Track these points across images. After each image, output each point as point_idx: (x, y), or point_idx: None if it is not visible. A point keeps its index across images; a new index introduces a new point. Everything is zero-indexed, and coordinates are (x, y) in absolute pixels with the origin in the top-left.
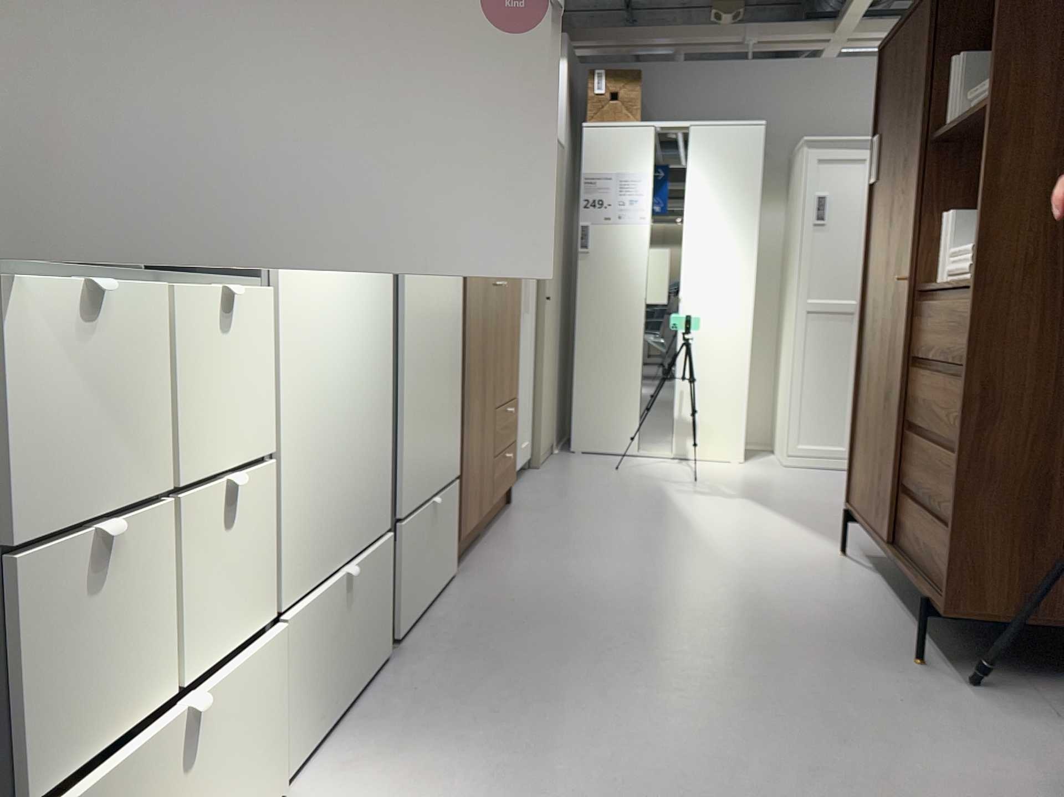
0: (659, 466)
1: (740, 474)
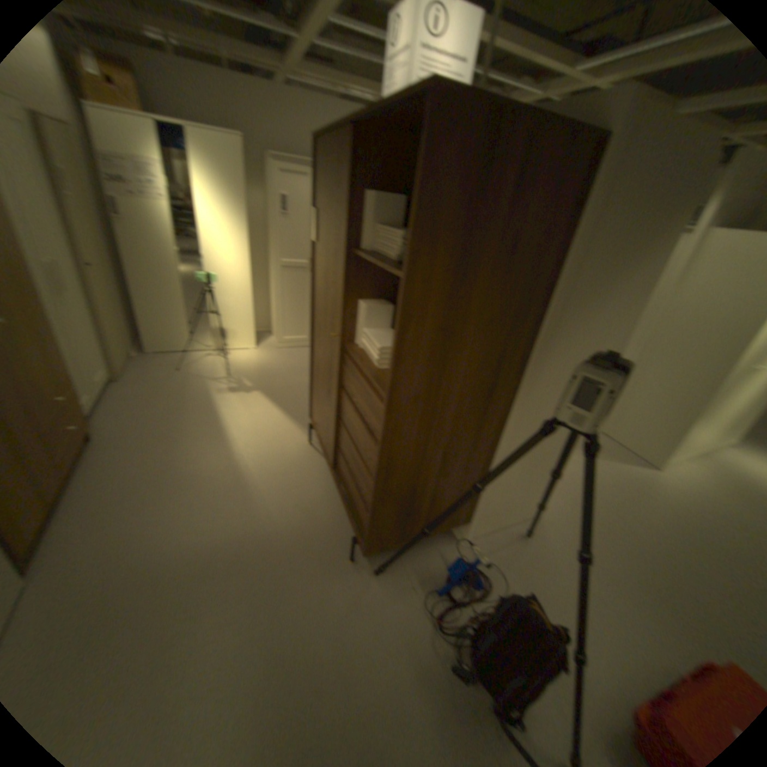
0: (209, 362)
1: (256, 363)
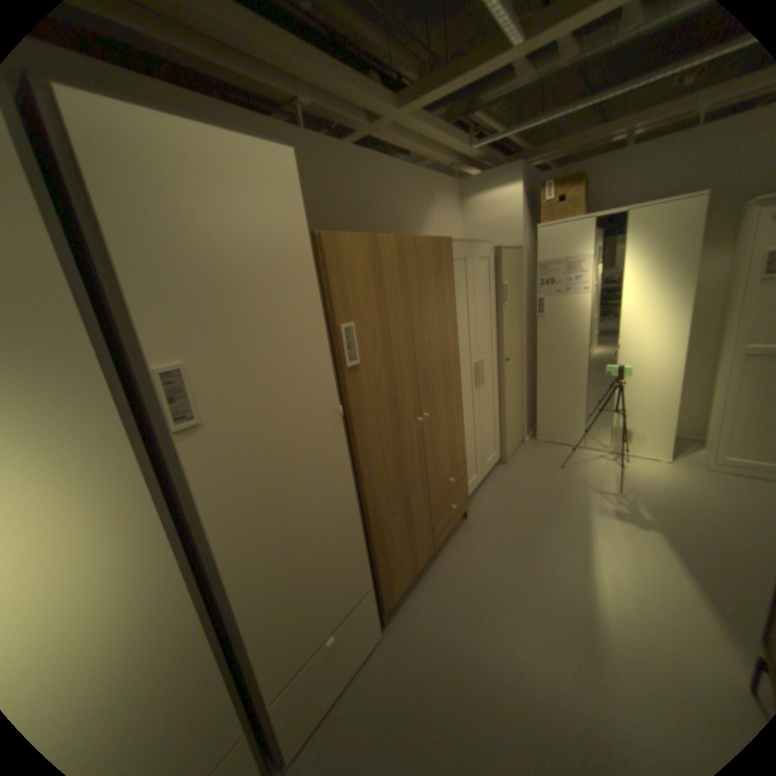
0: (596, 464)
1: (664, 483)
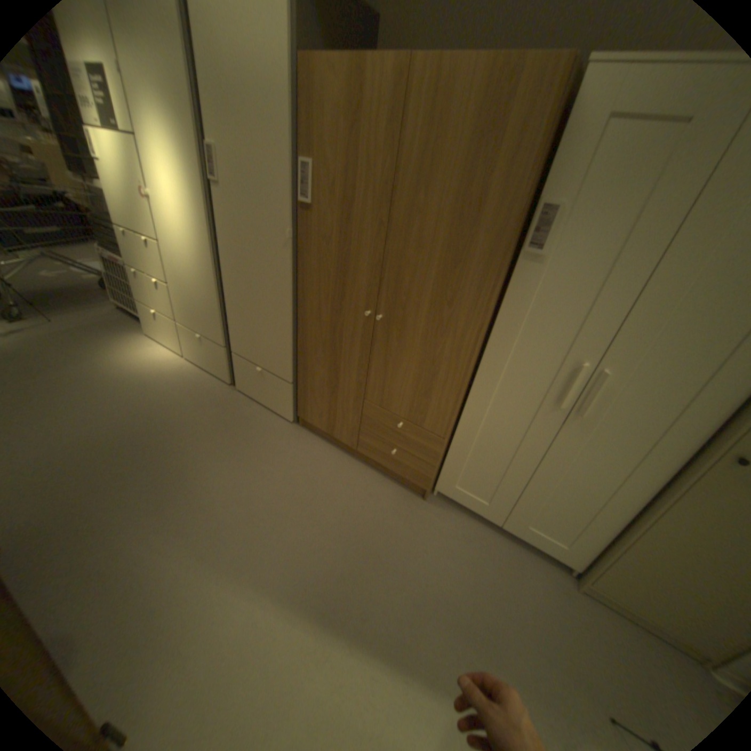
0: None
1: None
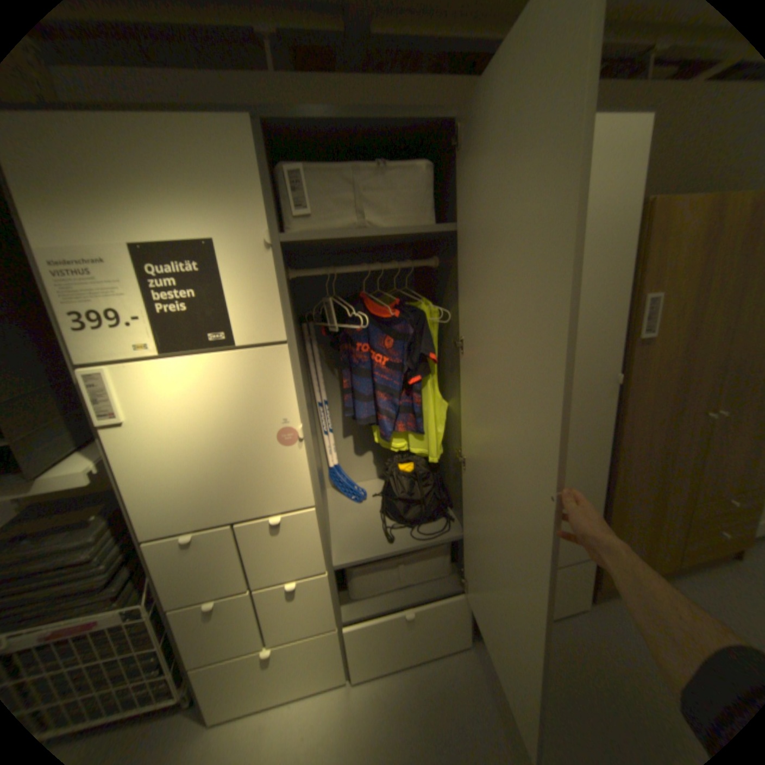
0: None
1: None
